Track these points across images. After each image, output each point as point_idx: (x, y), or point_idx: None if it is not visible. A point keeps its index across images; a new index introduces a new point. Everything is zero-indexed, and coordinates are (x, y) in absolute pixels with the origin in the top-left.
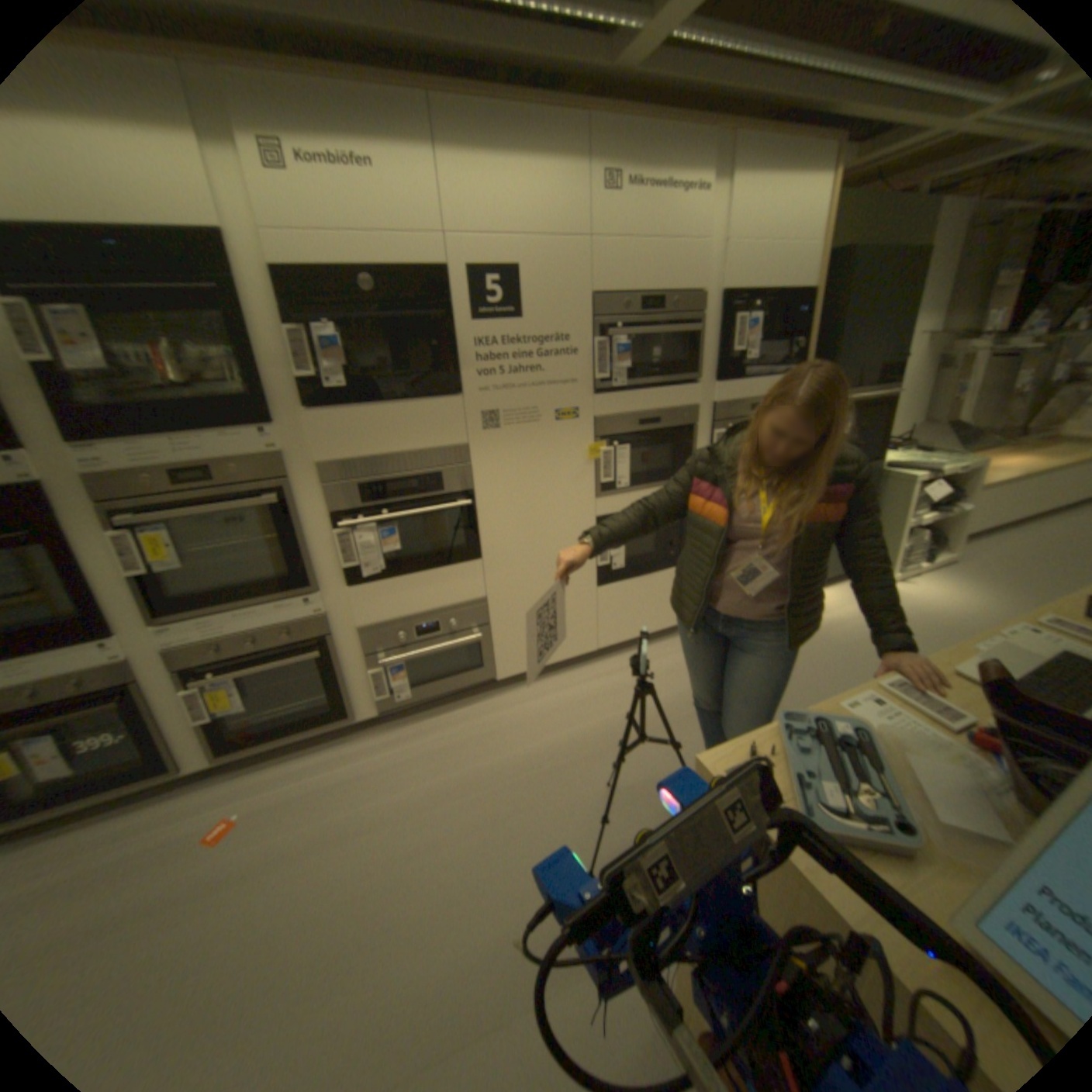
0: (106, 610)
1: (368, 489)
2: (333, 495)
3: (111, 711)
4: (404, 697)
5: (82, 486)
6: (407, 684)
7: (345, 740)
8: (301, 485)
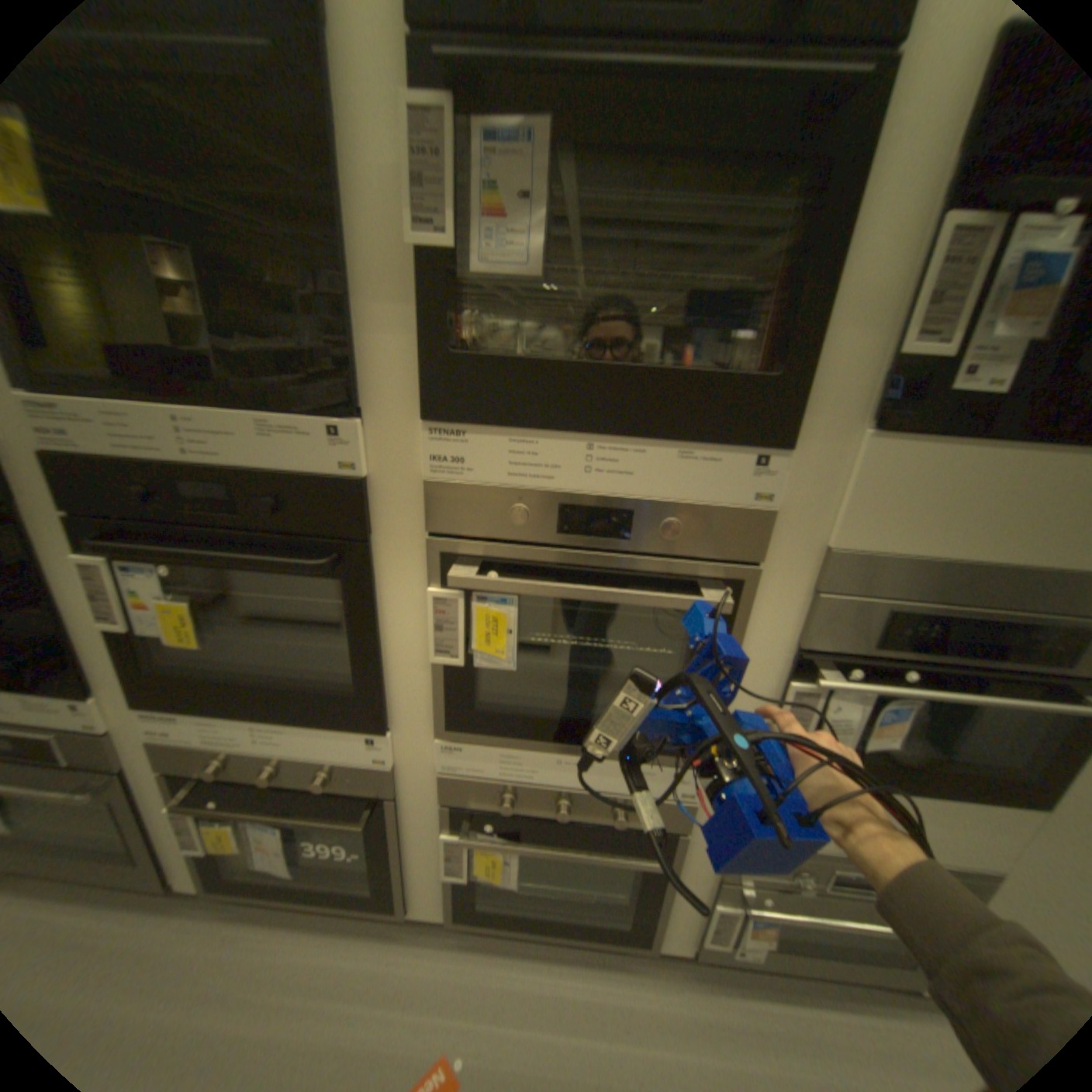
0: (395, 694)
1: (915, 626)
2: (836, 619)
3: (358, 834)
4: (756, 960)
5: (427, 502)
6: (772, 945)
7: (631, 966)
8: (779, 583)
